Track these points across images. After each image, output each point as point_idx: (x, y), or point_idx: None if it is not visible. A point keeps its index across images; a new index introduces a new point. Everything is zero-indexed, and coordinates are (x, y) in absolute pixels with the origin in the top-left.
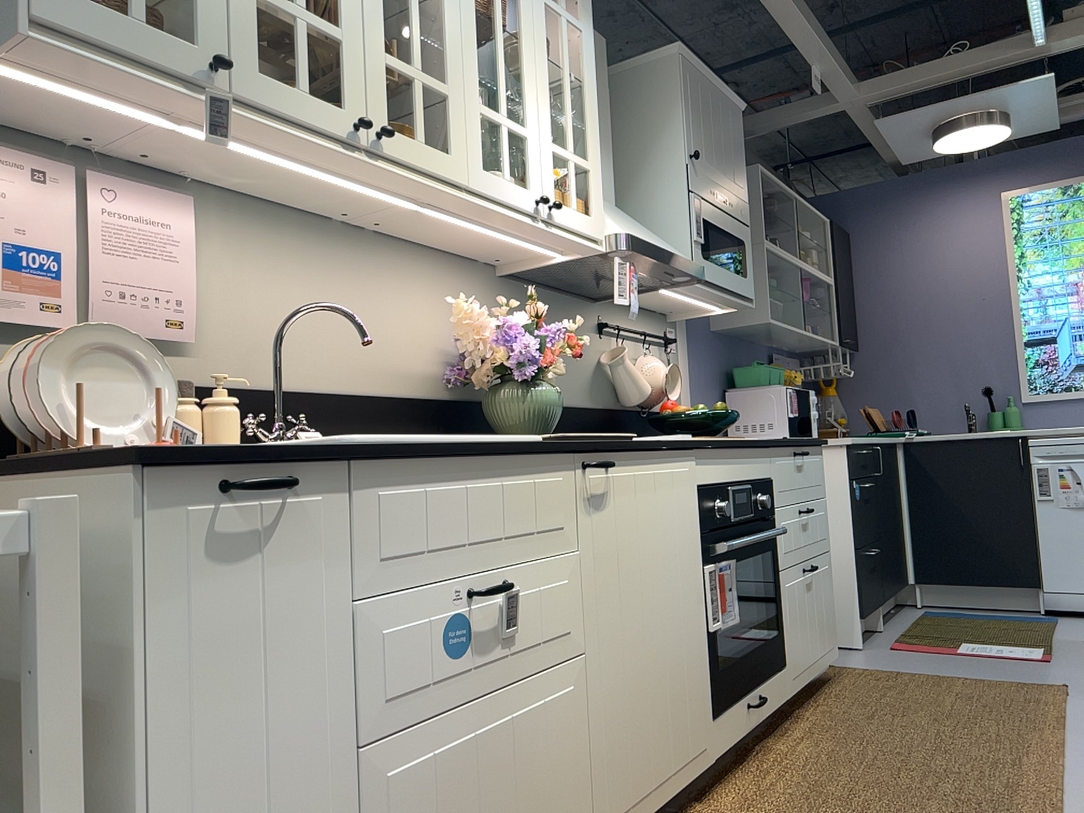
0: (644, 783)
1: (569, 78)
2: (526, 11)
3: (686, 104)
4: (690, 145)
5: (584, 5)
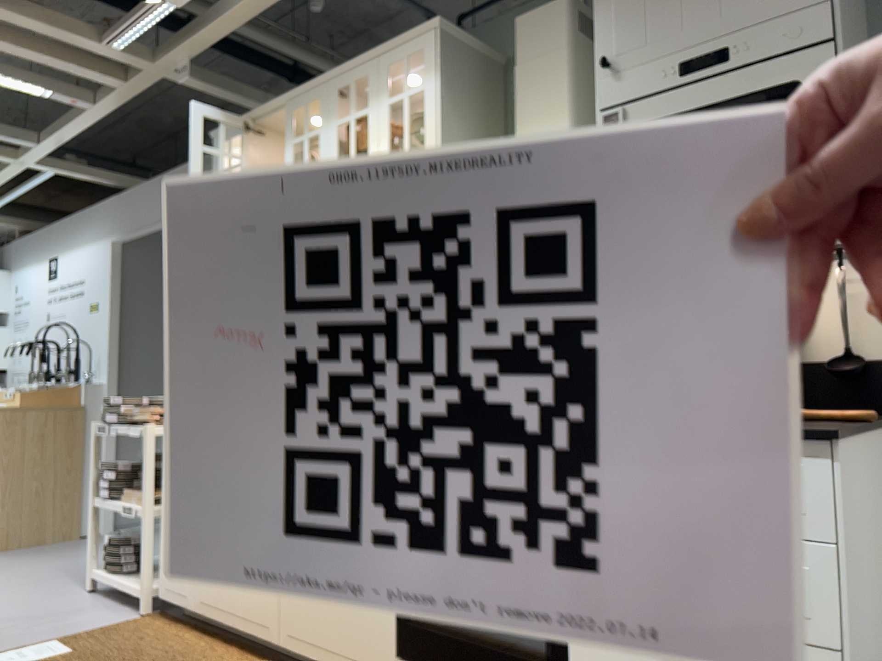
0: (314, 638)
1: (407, 140)
2: (371, 128)
3: (601, 4)
4: (602, 52)
5: (425, 66)
